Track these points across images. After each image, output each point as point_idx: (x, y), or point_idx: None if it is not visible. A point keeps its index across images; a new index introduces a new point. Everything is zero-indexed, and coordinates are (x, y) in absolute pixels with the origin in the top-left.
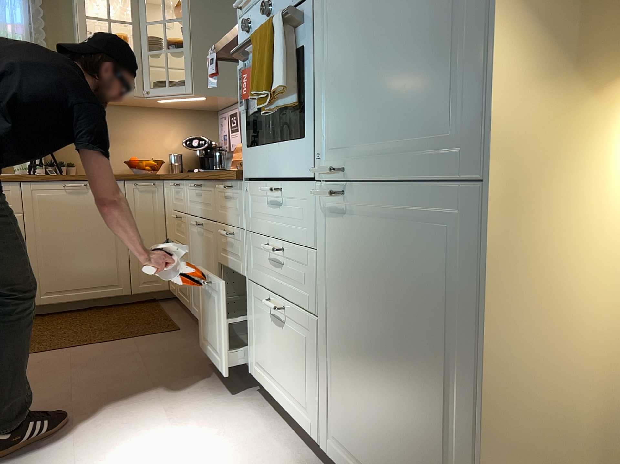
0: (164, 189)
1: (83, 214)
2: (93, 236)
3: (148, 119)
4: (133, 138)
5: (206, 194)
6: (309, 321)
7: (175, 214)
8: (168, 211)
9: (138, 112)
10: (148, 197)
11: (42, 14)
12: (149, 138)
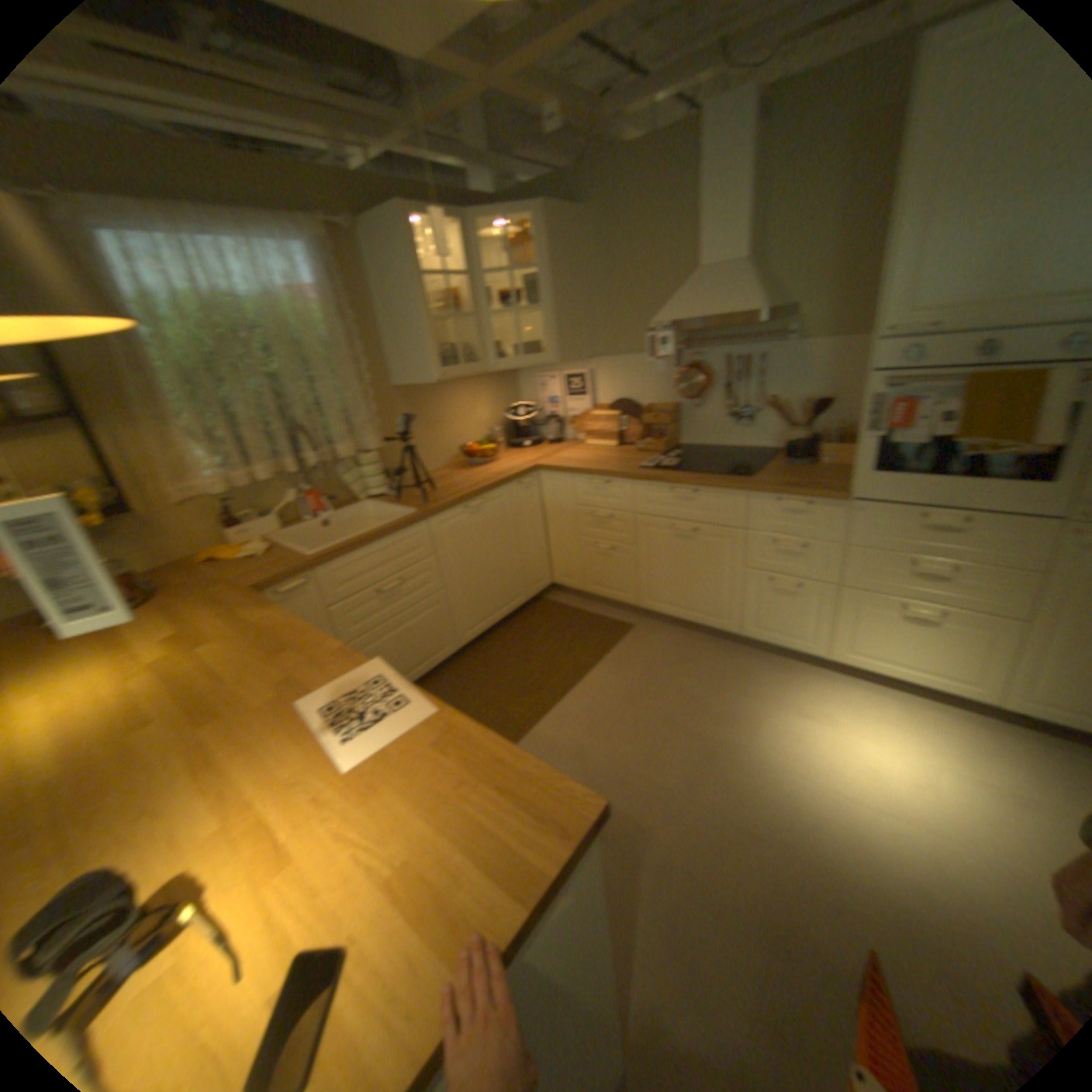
0: (540, 483)
1: (481, 535)
2: (492, 556)
3: (456, 393)
4: (446, 420)
5: (711, 502)
6: (995, 622)
7: (585, 512)
8: (554, 507)
9: (446, 387)
10: (526, 495)
11: (330, 269)
12: (460, 416)
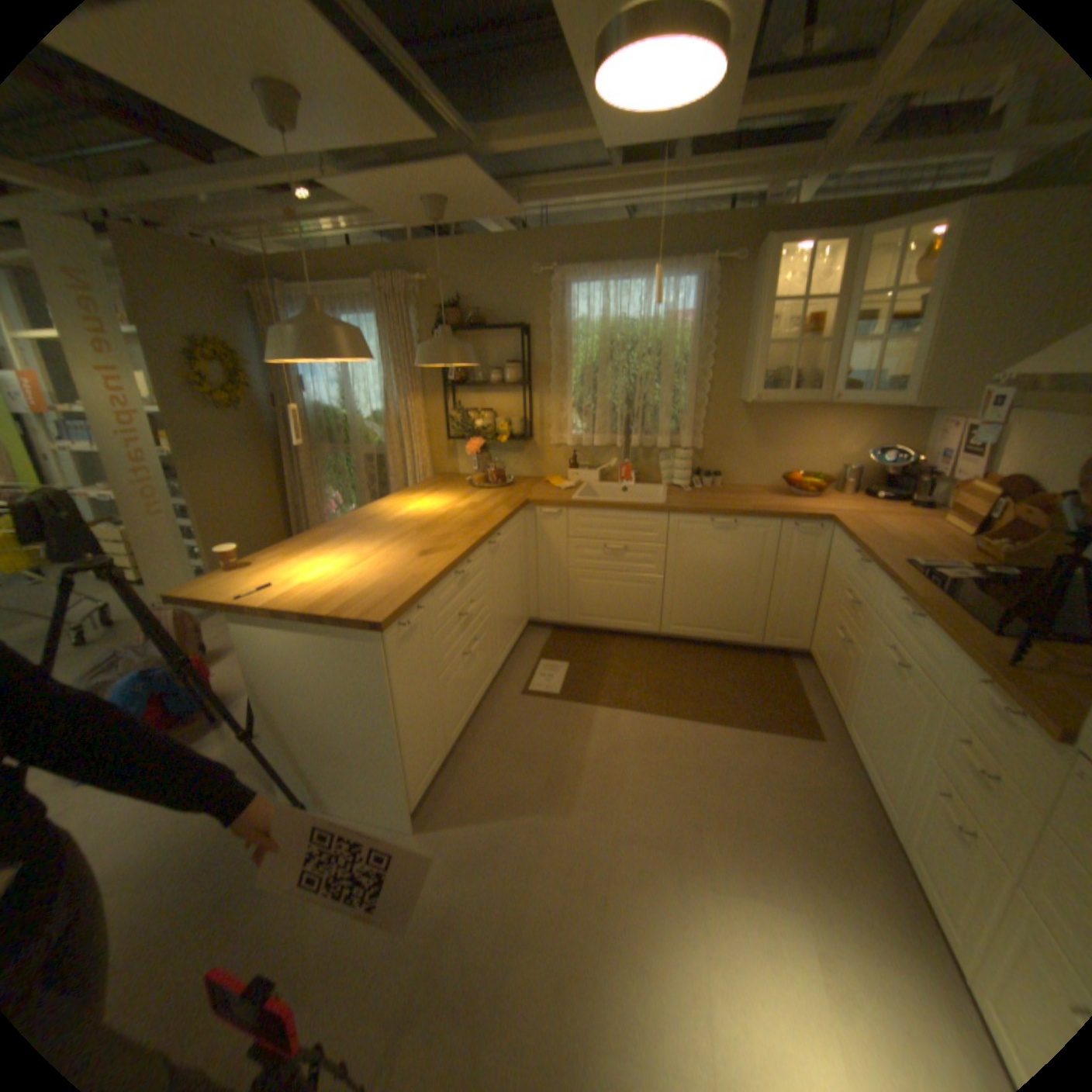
0: (834, 535)
1: (726, 553)
2: (732, 577)
3: (823, 417)
4: (797, 442)
5: (935, 641)
6: None
7: (848, 588)
8: (833, 568)
9: (812, 409)
10: (808, 541)
11: (717, 294)
12: (819, 442)
